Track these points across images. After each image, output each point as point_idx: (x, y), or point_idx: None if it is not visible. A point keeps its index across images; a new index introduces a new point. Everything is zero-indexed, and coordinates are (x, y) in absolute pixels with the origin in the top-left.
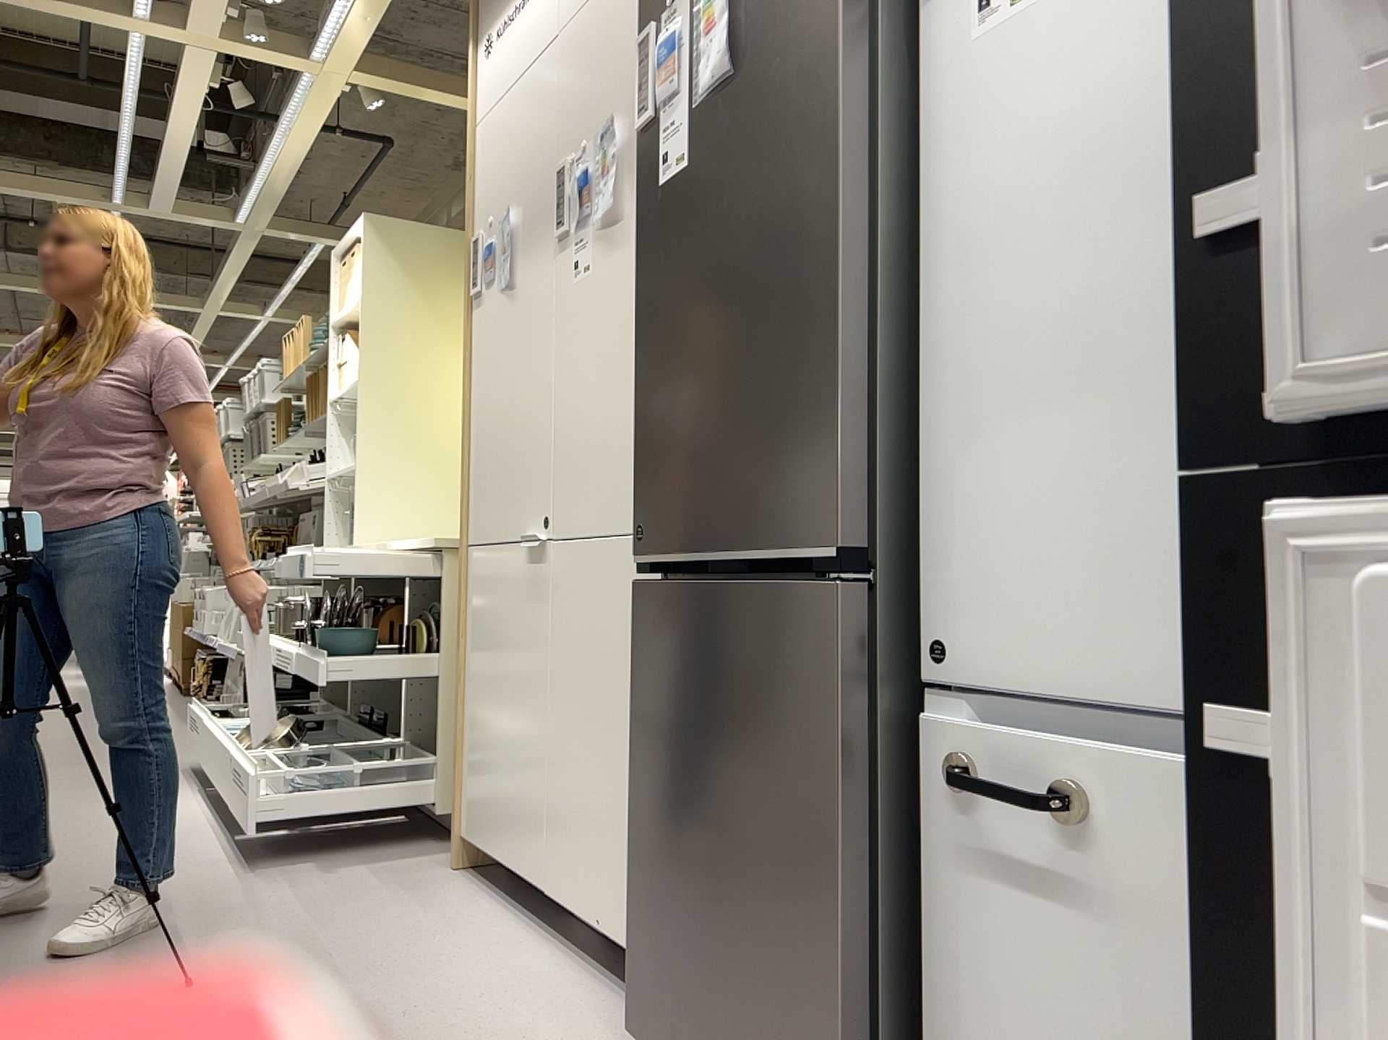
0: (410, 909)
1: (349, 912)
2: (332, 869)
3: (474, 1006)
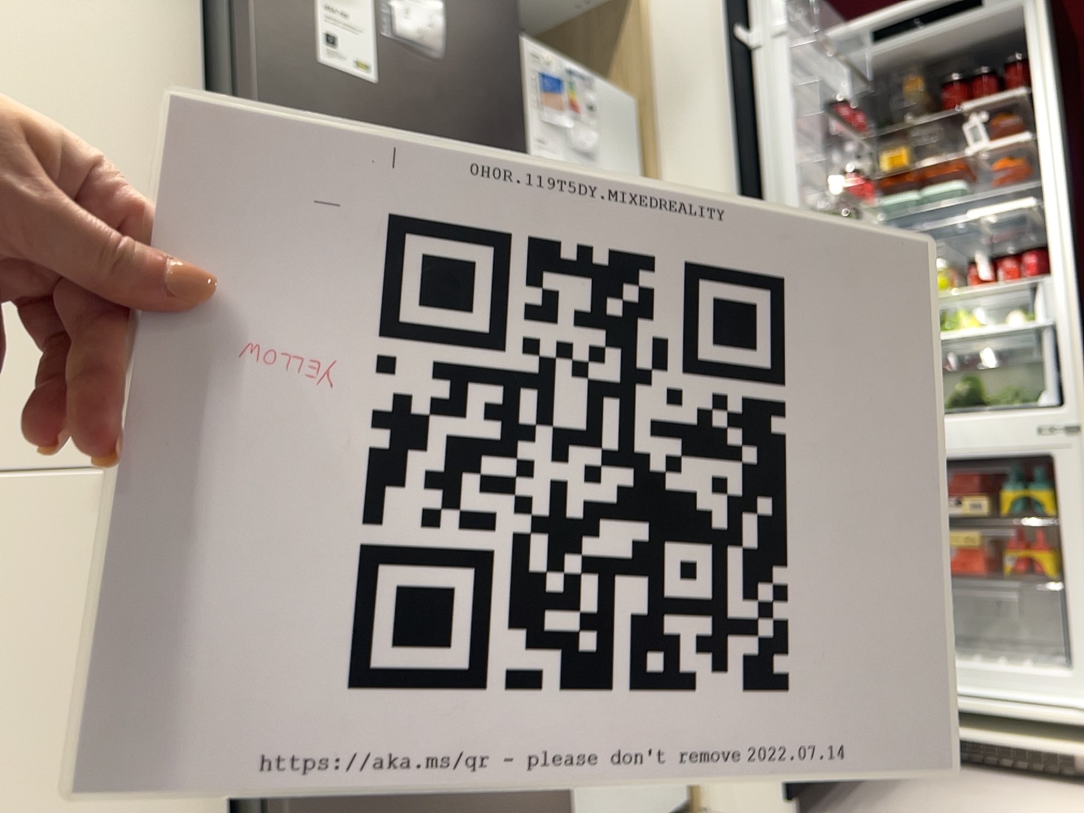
0: None
1: None
2: None
3: None
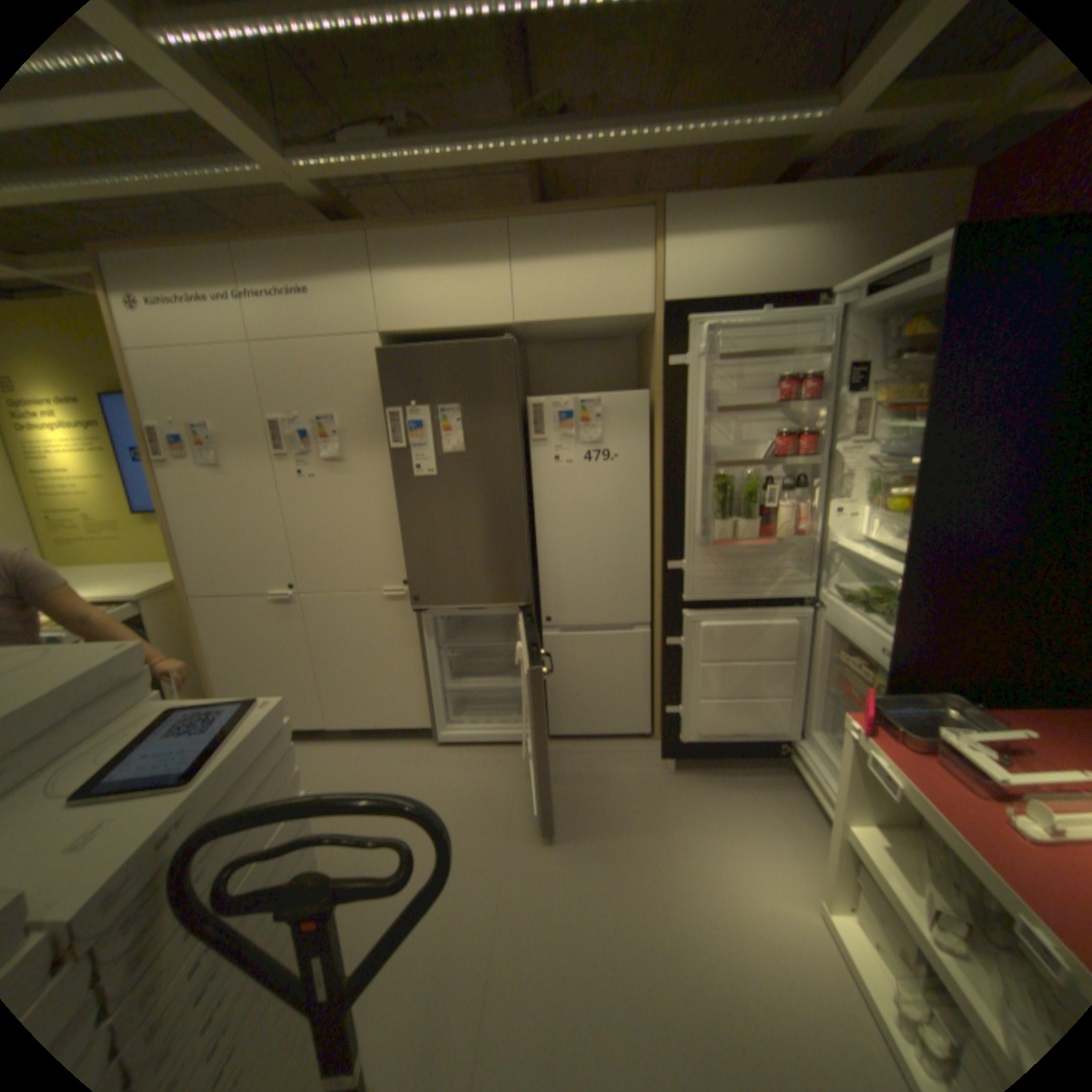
0: None
1: None
2: None
3: (357, 776)
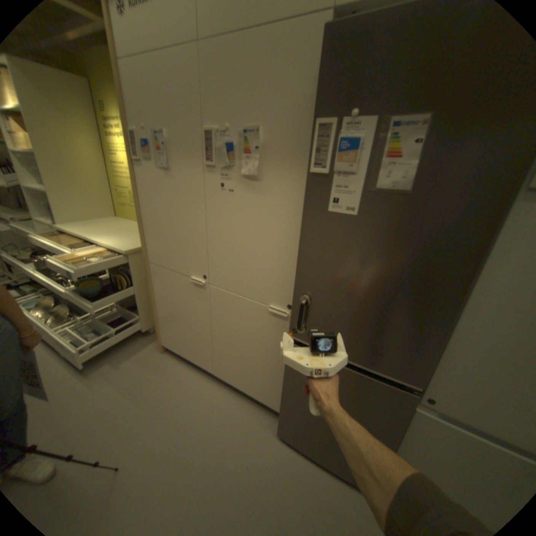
0: (162, 381)
1: (143, 391)
2: (117, 364)
3: (220, 430)
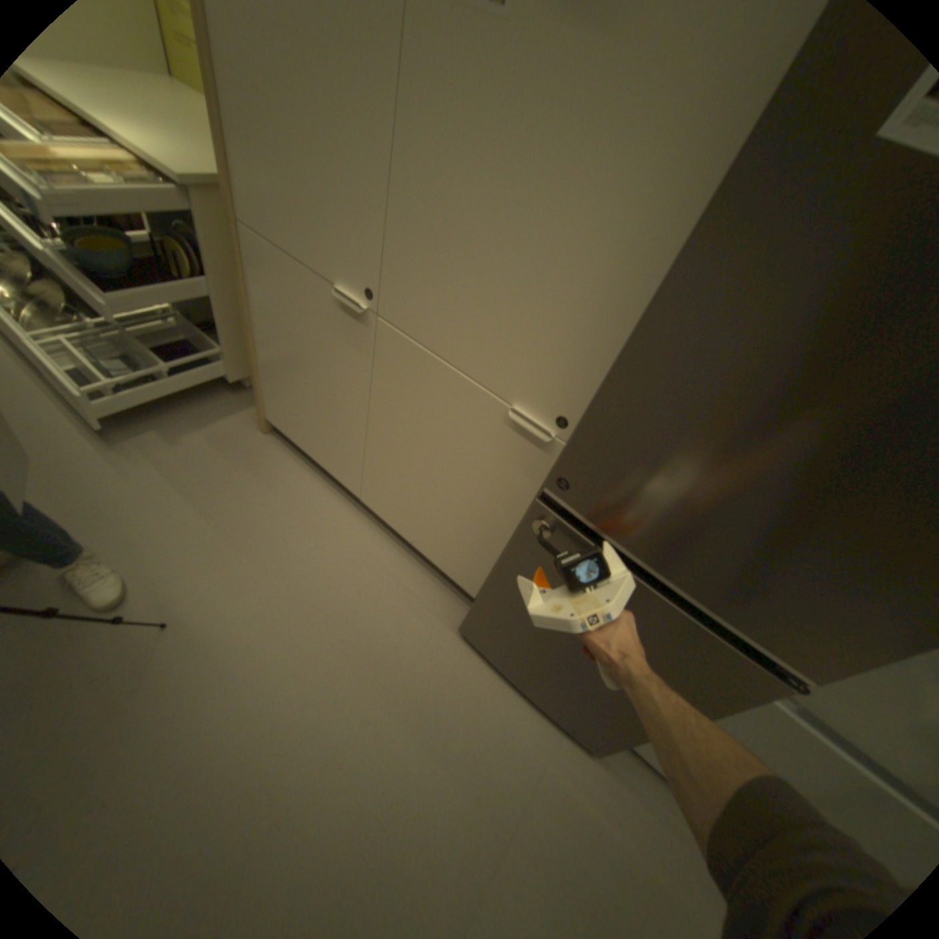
0: (262, 488)
1: (223, 498)
2: (175, 436)
3: (359, 599)
